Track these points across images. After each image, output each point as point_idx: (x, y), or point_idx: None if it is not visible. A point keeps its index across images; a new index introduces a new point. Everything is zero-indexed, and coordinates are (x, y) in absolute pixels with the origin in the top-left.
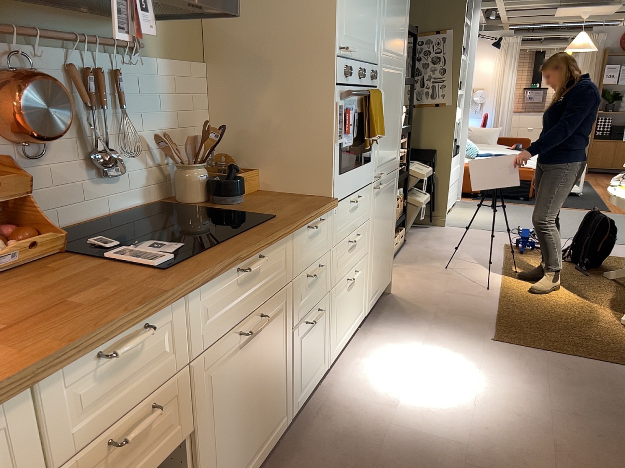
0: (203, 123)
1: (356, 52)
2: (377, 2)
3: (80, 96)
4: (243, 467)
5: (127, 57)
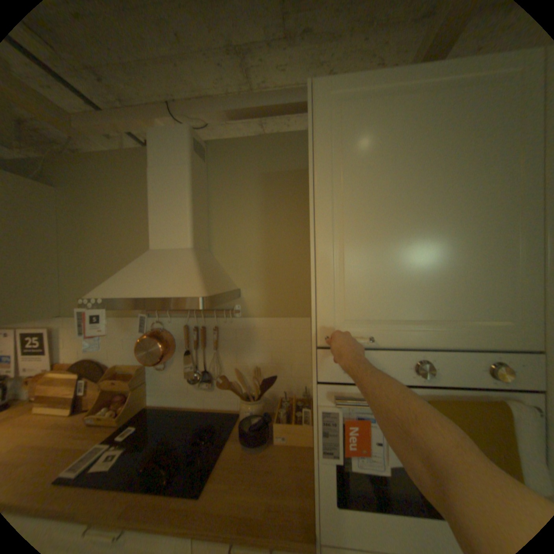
0: (302, 363)
1: (369, 341)
2: (509, 246)
3: (185, 342)
4: None
5: (226, 318)
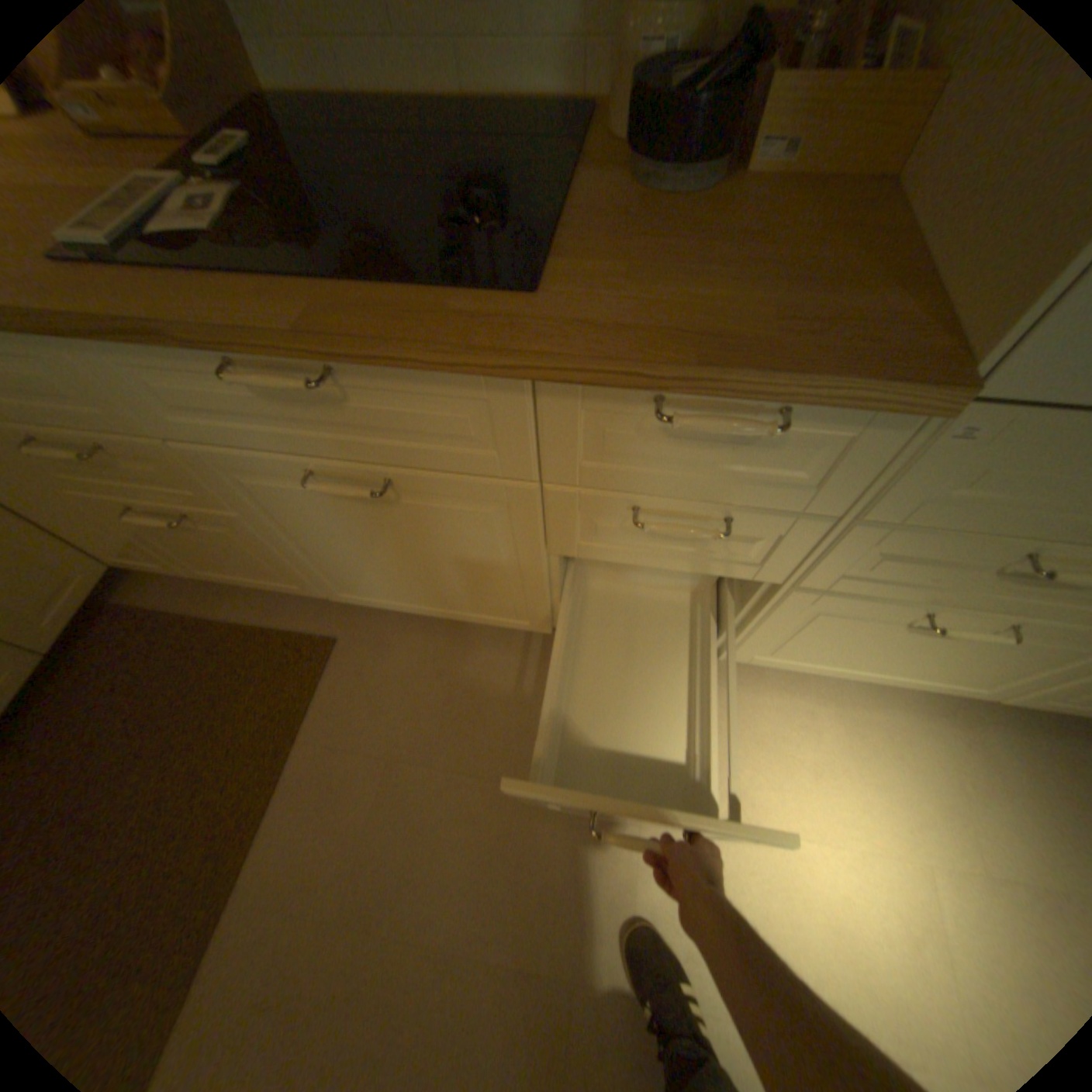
0: None
1: None
2: None
3: None
4: (406, 600)
5: None
